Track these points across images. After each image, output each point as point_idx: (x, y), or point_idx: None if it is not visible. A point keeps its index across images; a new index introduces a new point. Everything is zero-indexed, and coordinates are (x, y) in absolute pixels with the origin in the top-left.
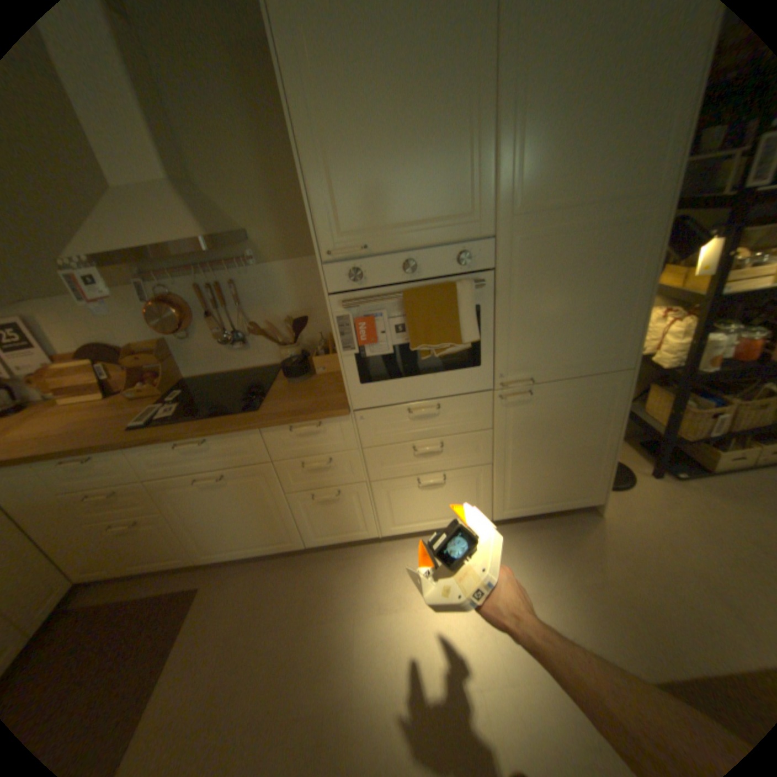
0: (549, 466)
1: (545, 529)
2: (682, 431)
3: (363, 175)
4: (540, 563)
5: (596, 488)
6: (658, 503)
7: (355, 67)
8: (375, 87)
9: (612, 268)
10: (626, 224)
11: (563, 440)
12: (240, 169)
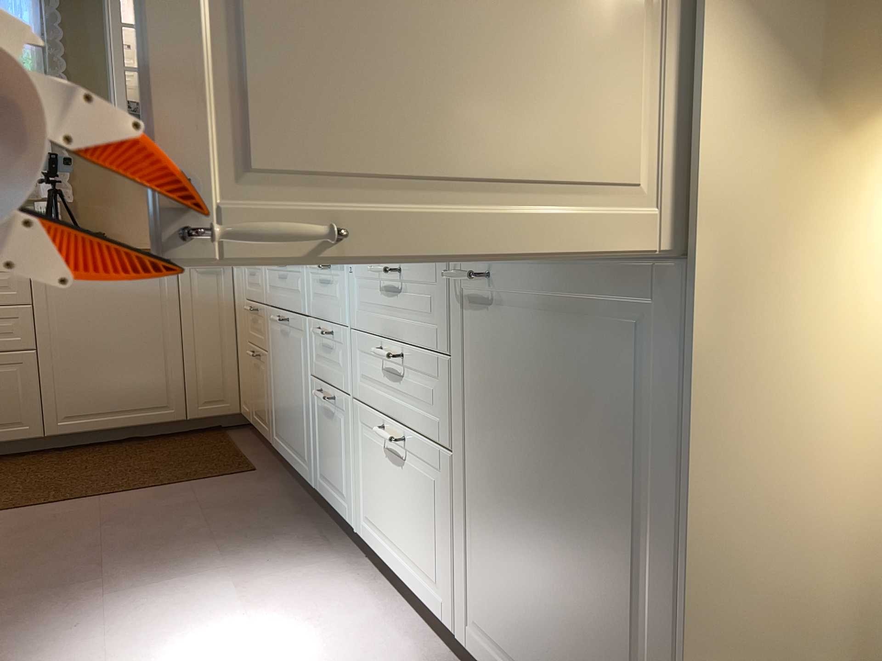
0: (539, 548)
1: None
2: None
3: None
4: None
5: None
6: None
7: None
8: None
9: None
10: None
11: (560, 469)
12: None
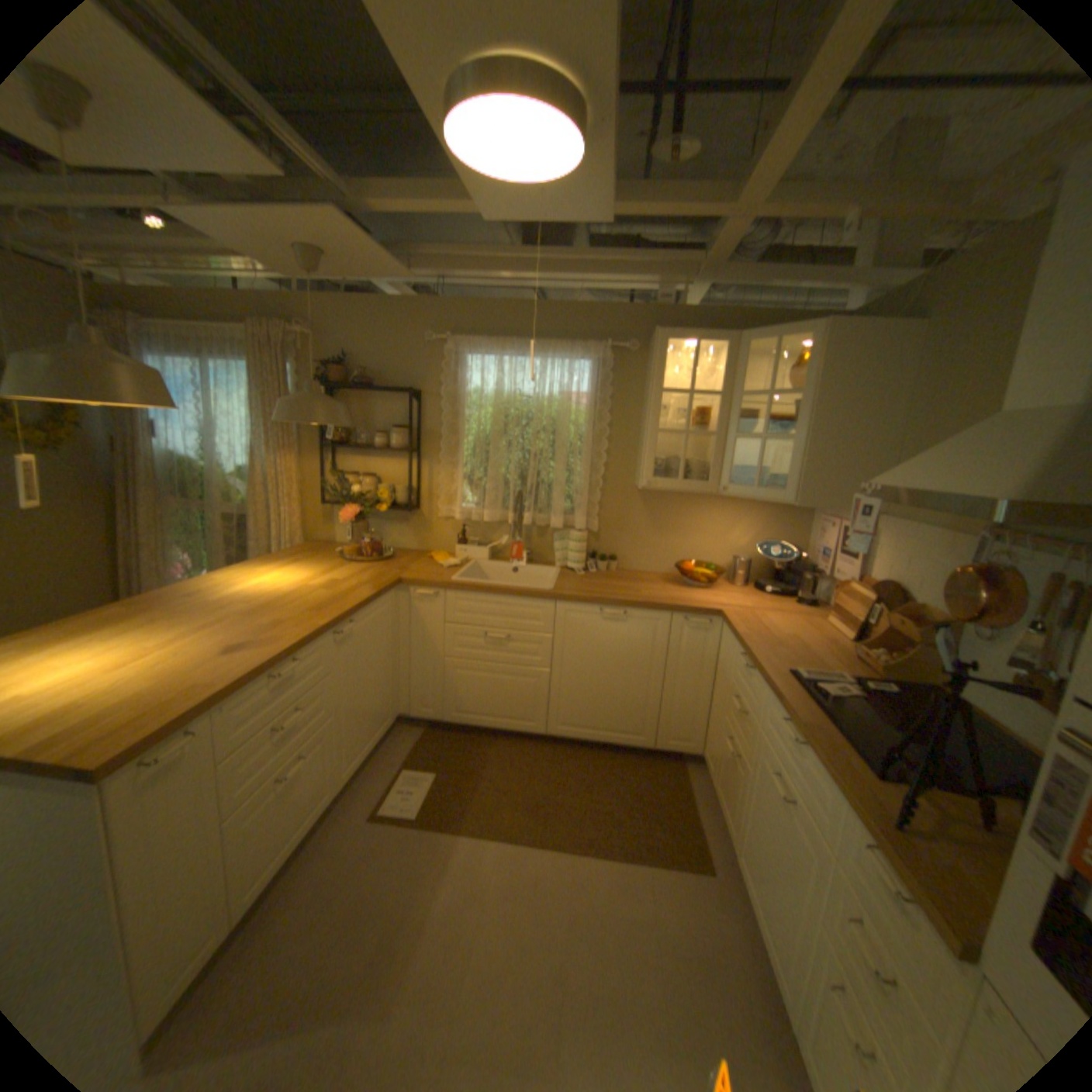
0: None
1: None
2: None
3: None
4: None
5: None
6: None
7: None
8: None
9: None
10: None
11: None
12: None
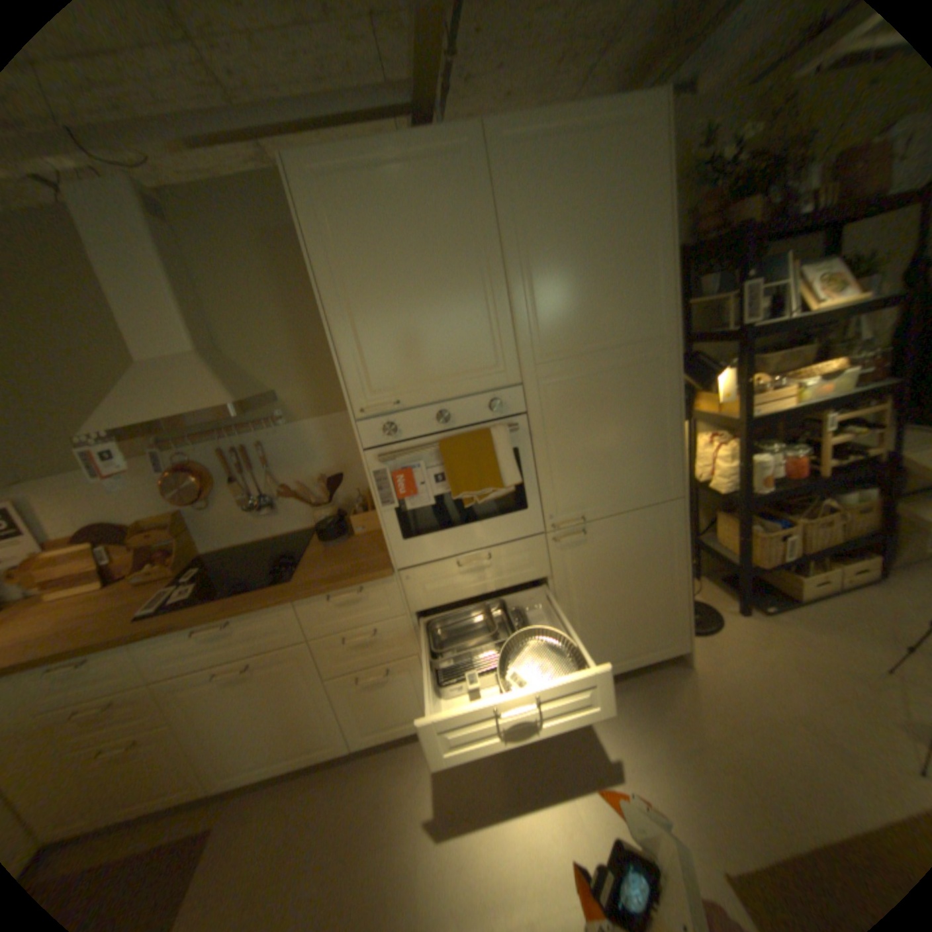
0: (621, 612)
1: (631, 691)
2: (757, 559)
3: (391, 340)
4: (630, 732)
5: (677, 633)
6: (750, 645)
7: (378, 256)
8: (397, 270)
9: (638, 403)
10: (641, 364)
11: (629, 580)
12: (269, 335)
